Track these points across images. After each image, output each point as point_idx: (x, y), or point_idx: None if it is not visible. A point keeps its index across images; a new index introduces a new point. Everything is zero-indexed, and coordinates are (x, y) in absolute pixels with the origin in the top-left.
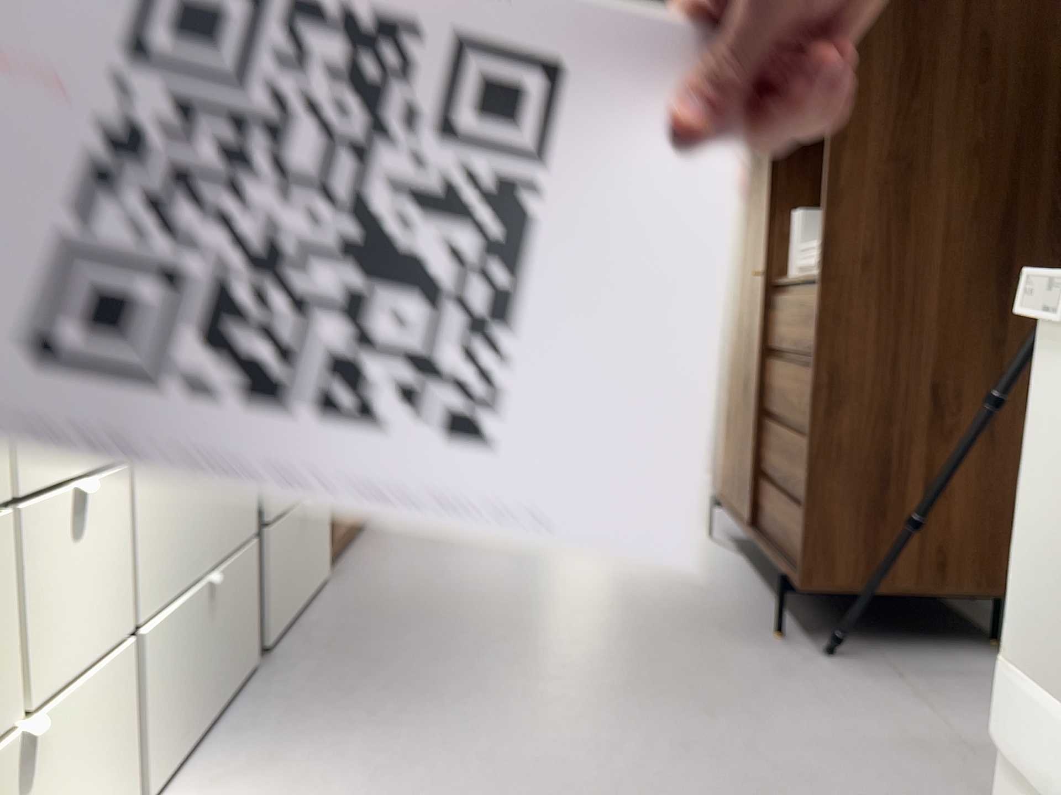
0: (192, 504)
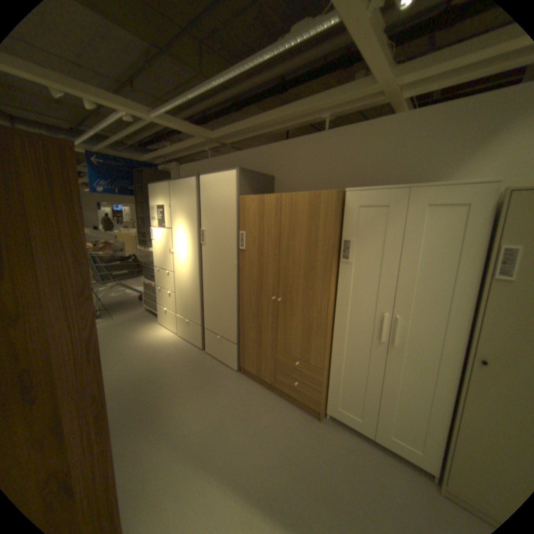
0: (186, 308)
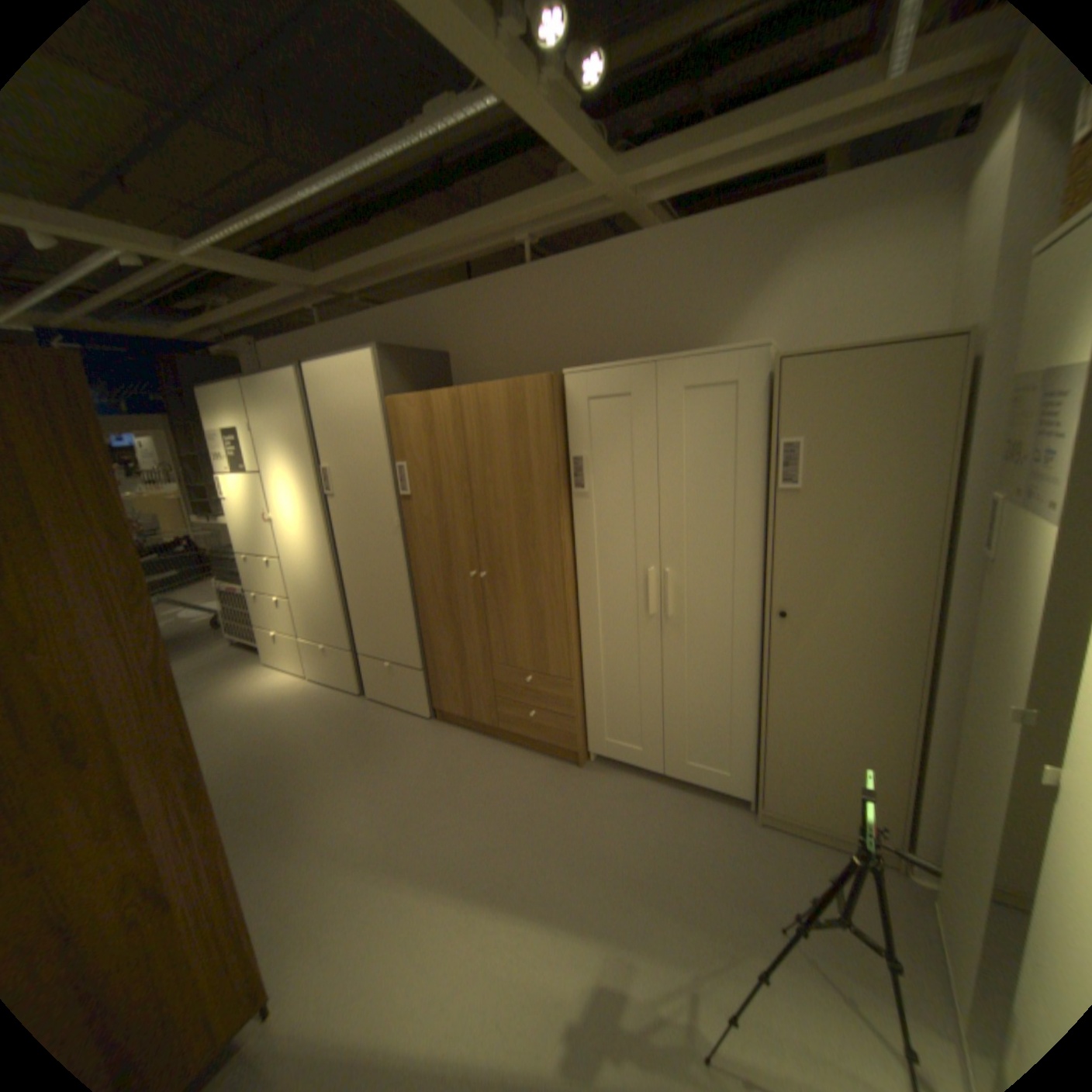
0: (315, 623)
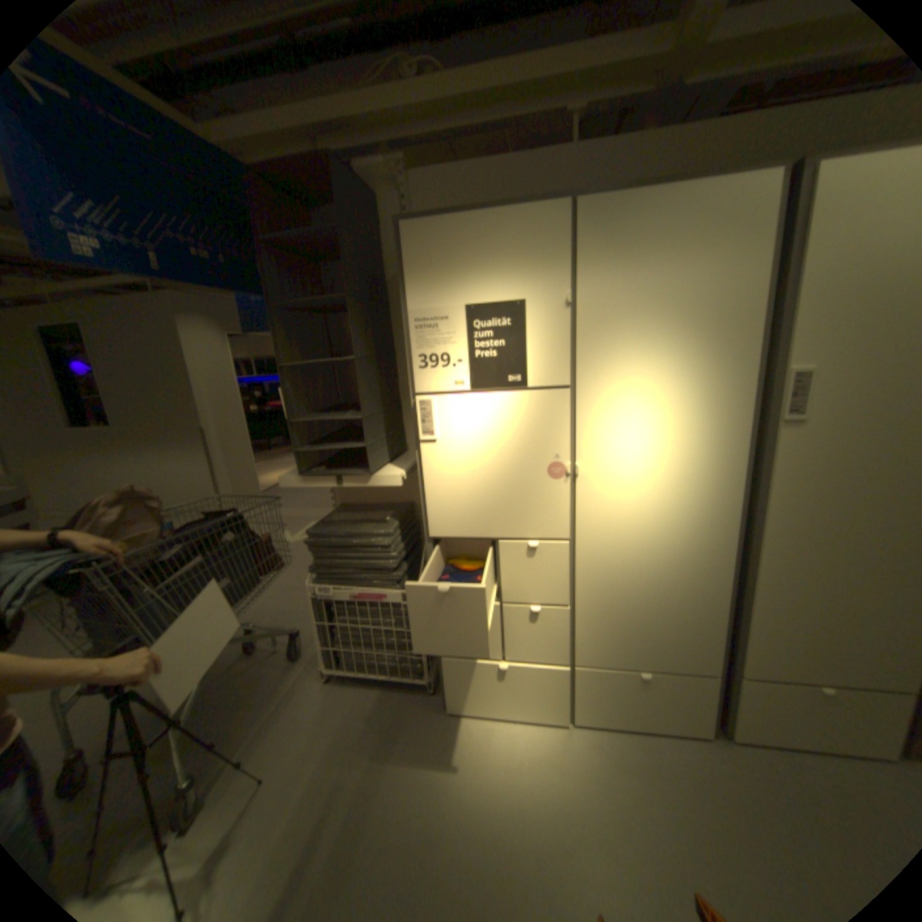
0: (638, 639)
